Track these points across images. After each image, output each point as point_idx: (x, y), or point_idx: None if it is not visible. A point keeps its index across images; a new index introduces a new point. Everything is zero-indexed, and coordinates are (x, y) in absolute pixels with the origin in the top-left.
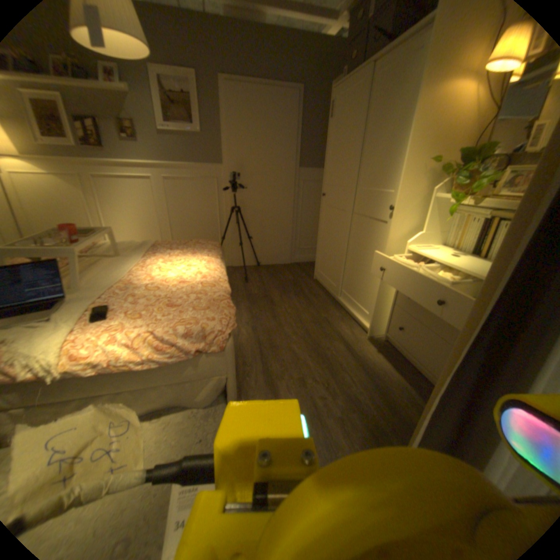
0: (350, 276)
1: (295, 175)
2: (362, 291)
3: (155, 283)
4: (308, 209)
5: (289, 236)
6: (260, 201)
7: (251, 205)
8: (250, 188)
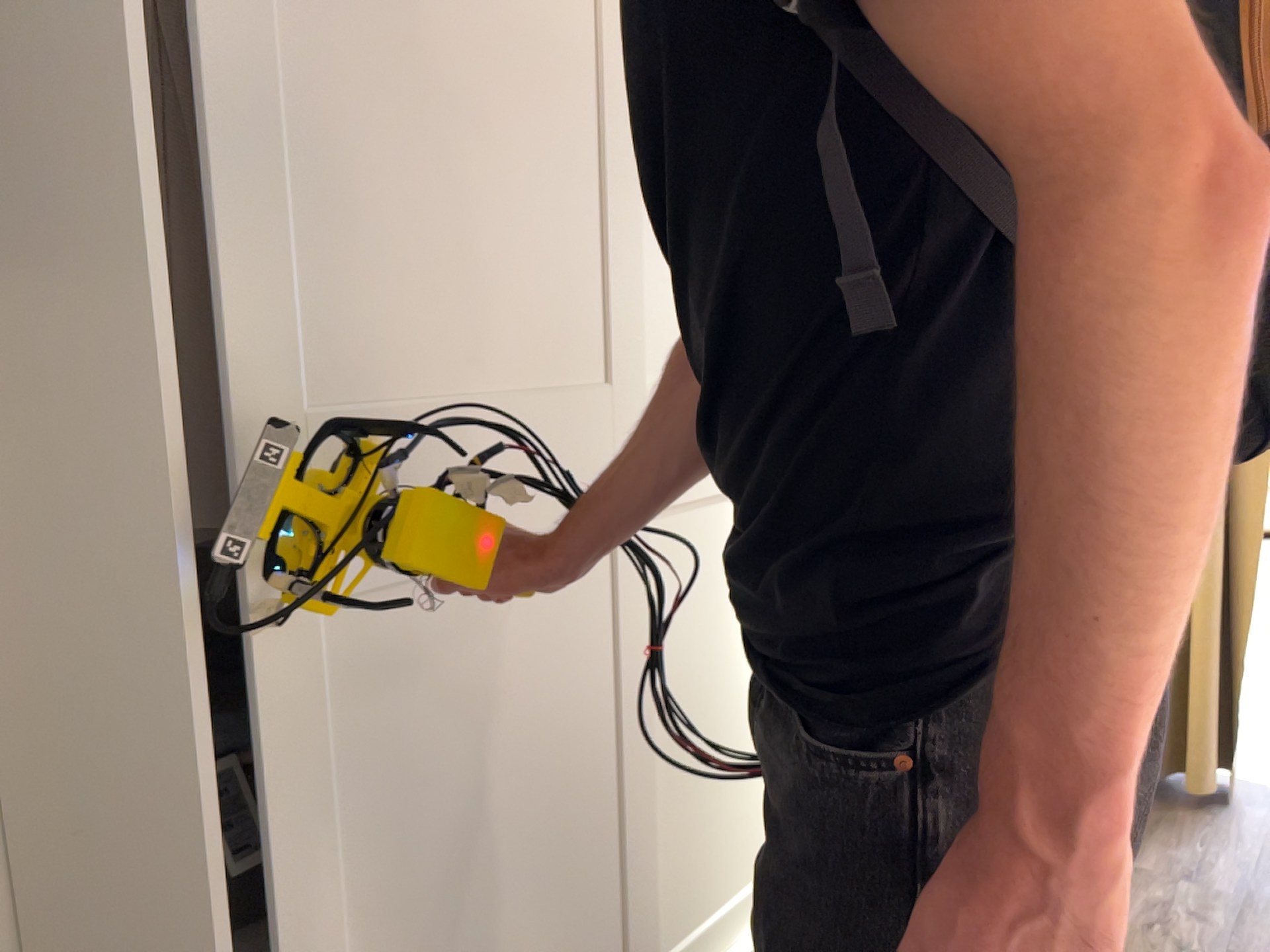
0: (664, 851)
1: None
2: (737, 829)
3: None
4: None
5: None
6: None
7: None
8: None
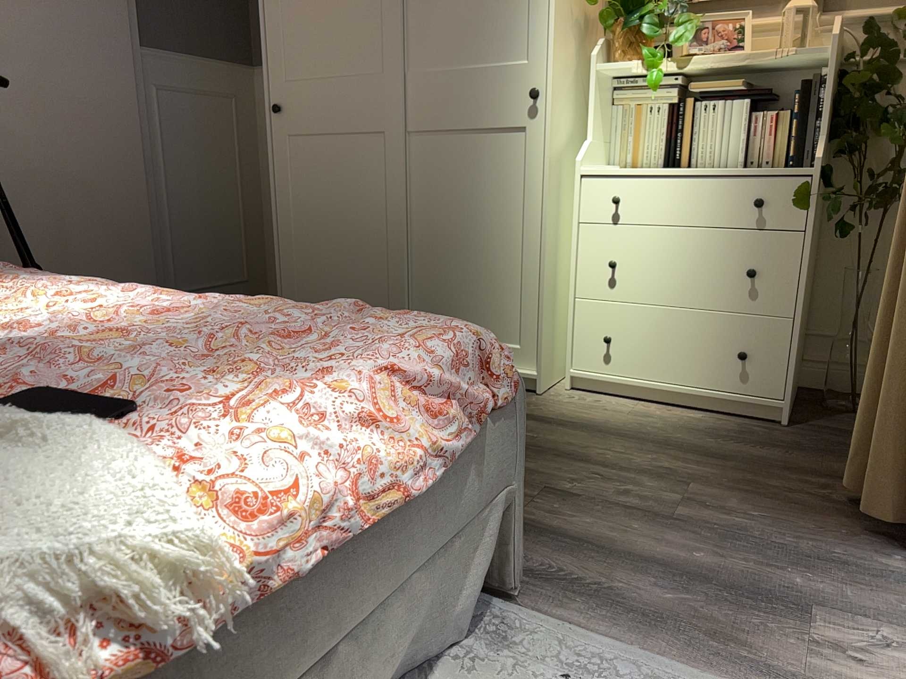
0: (434, 287)
1: (138, 72)
2: (485, 307)
3: (73, 337)
4: (186, 172)
5: (152, 255)
6: (43, 145)
7: (12, 159)
8: (3, 99)
